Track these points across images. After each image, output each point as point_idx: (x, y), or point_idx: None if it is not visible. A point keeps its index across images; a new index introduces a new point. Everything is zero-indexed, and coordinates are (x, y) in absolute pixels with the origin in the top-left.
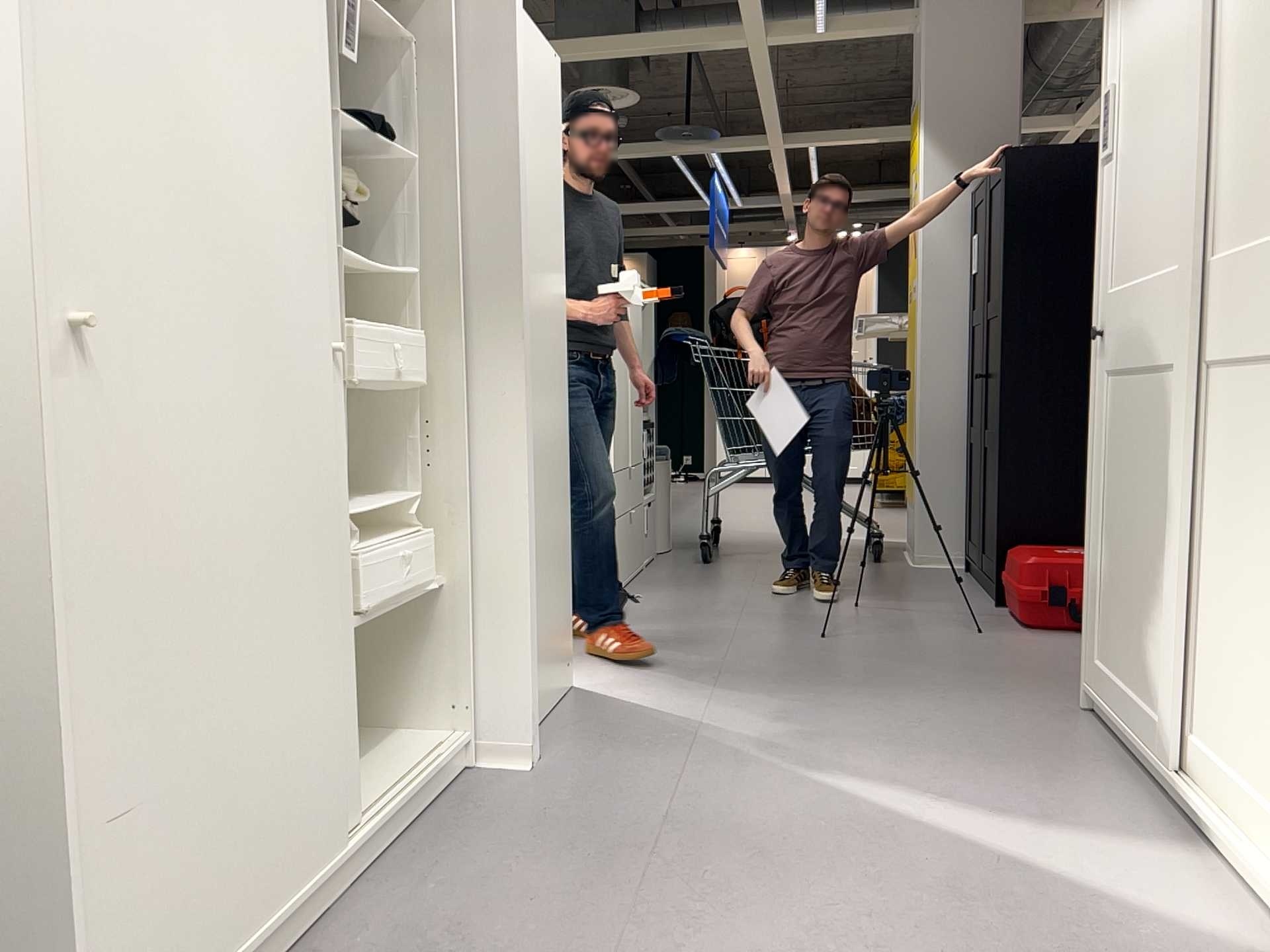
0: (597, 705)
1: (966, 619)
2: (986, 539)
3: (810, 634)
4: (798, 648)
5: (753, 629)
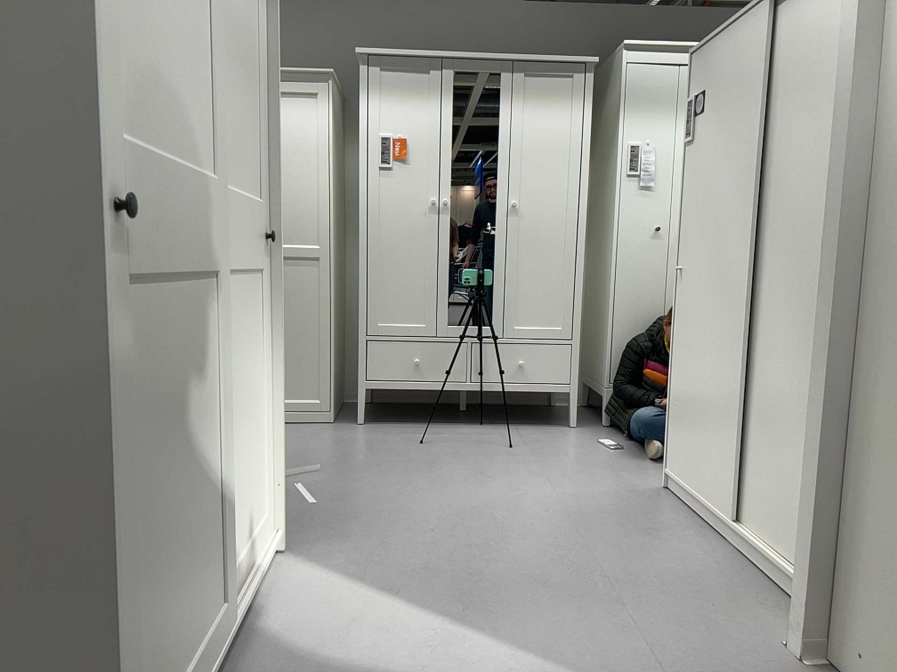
0: None
1: None
2: None
3: None
4: None
5: None
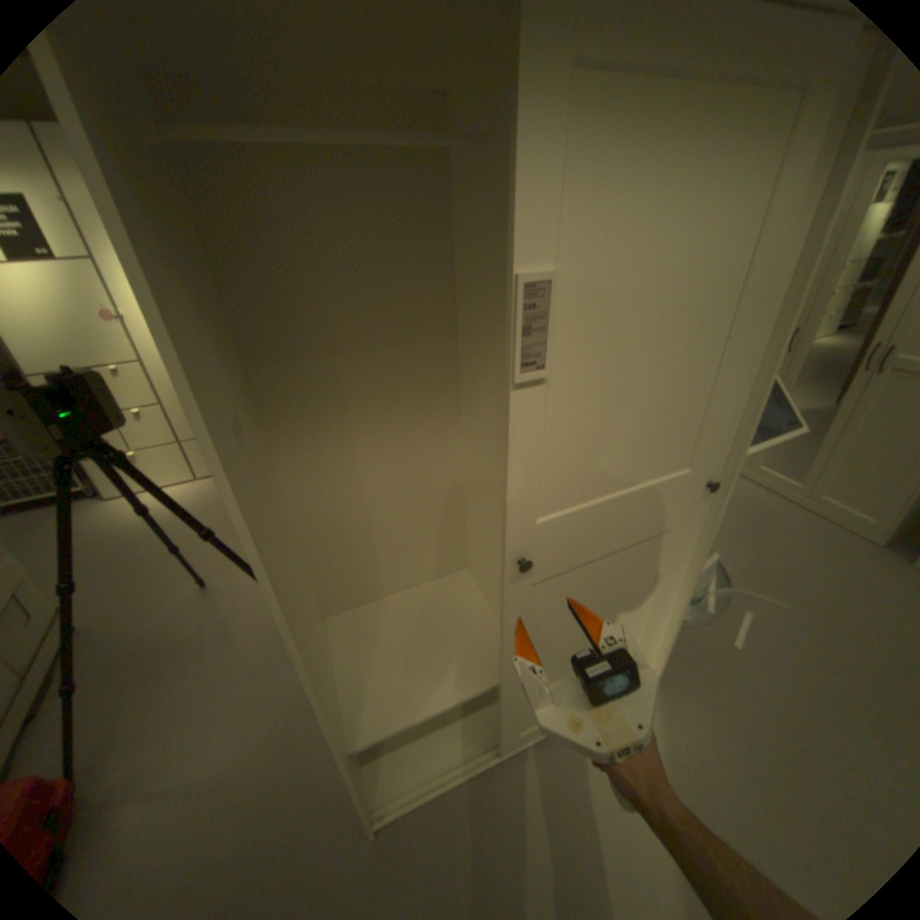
0: None
1: None
2: None
3: None
4: None
5: None
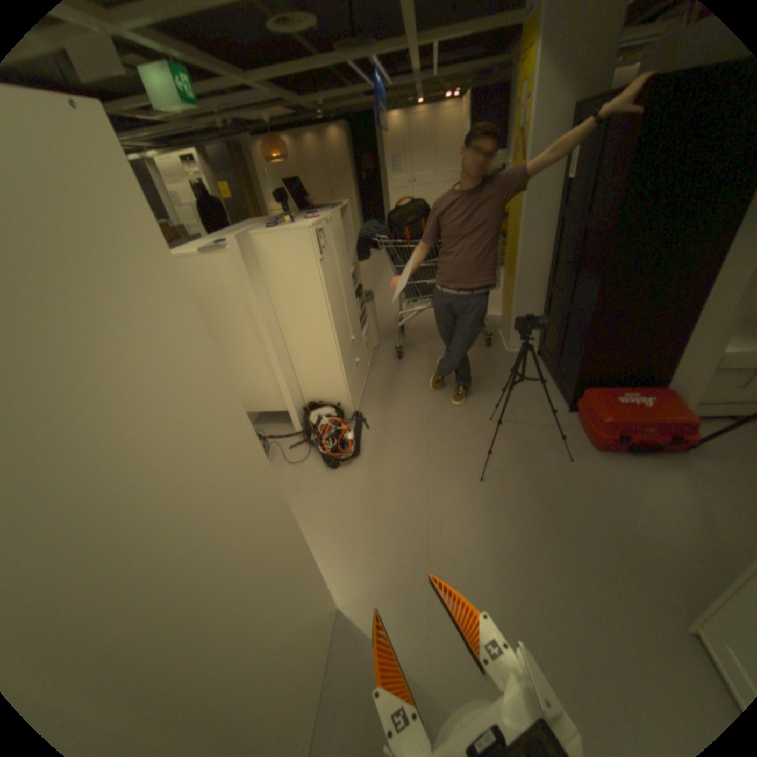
0: (354, 656)
1: (560, 440)
2: (567, 371)
3: (473, 477)
4: (471, 507)
5: (439, 472)
